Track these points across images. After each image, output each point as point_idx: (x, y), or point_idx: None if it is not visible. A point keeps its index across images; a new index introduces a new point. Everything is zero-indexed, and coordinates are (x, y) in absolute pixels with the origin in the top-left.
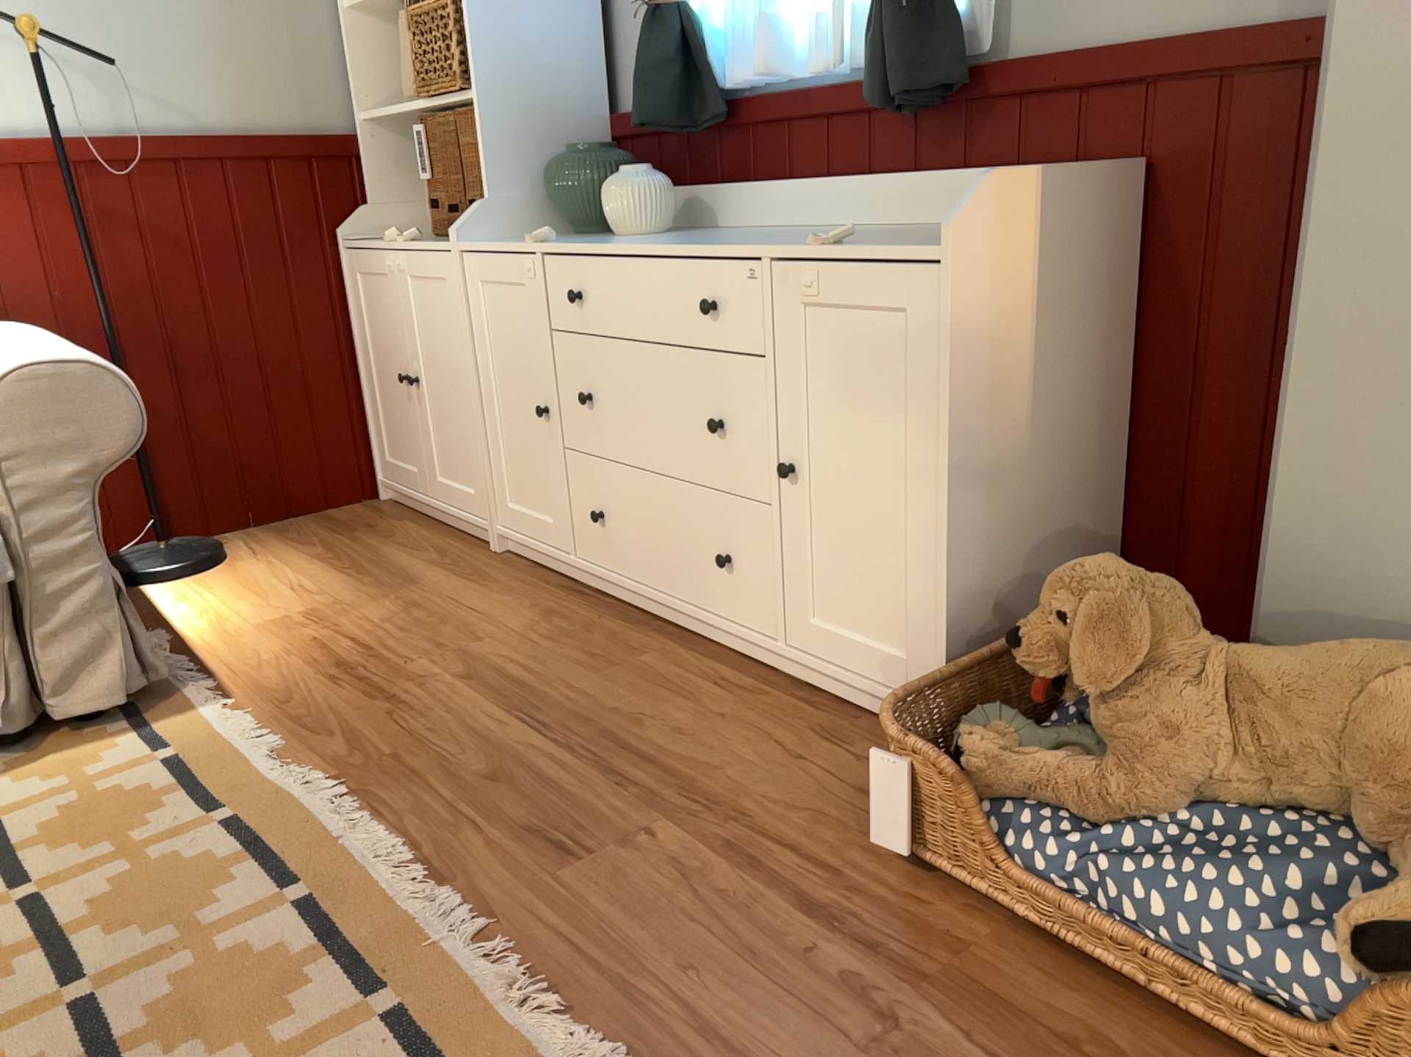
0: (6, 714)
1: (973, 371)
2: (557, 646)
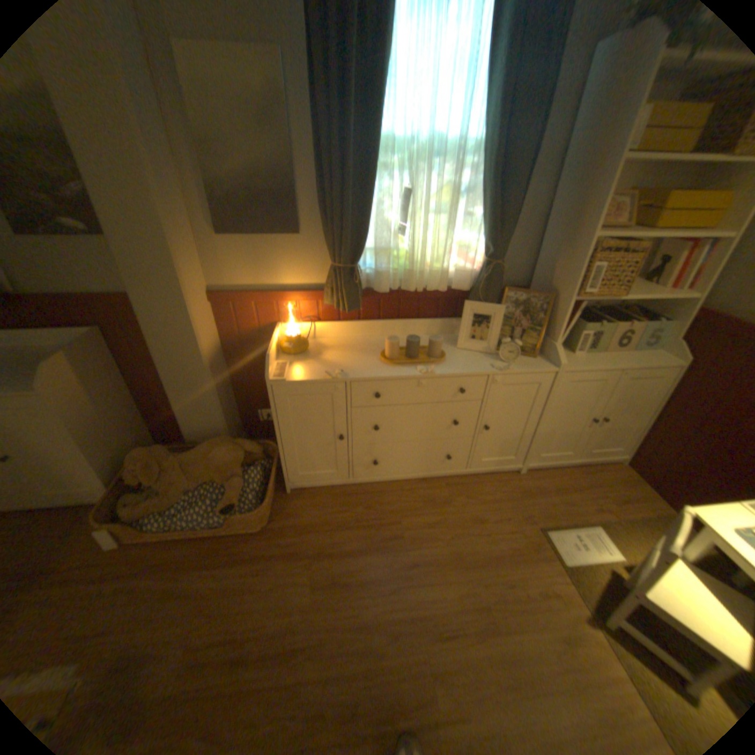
0: None
1: (70, 415)
2: None
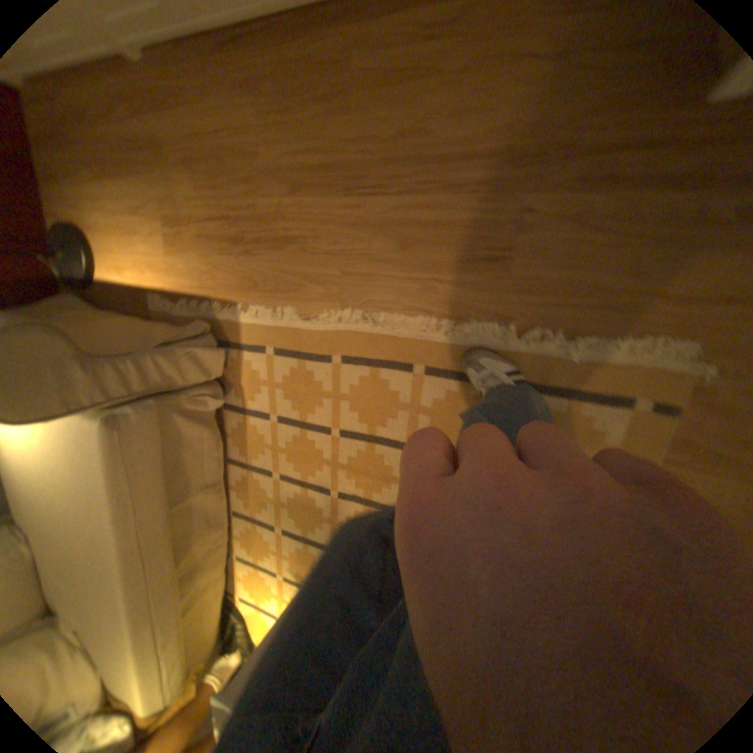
0: (214, 395)
1: None
2: (298, 109)
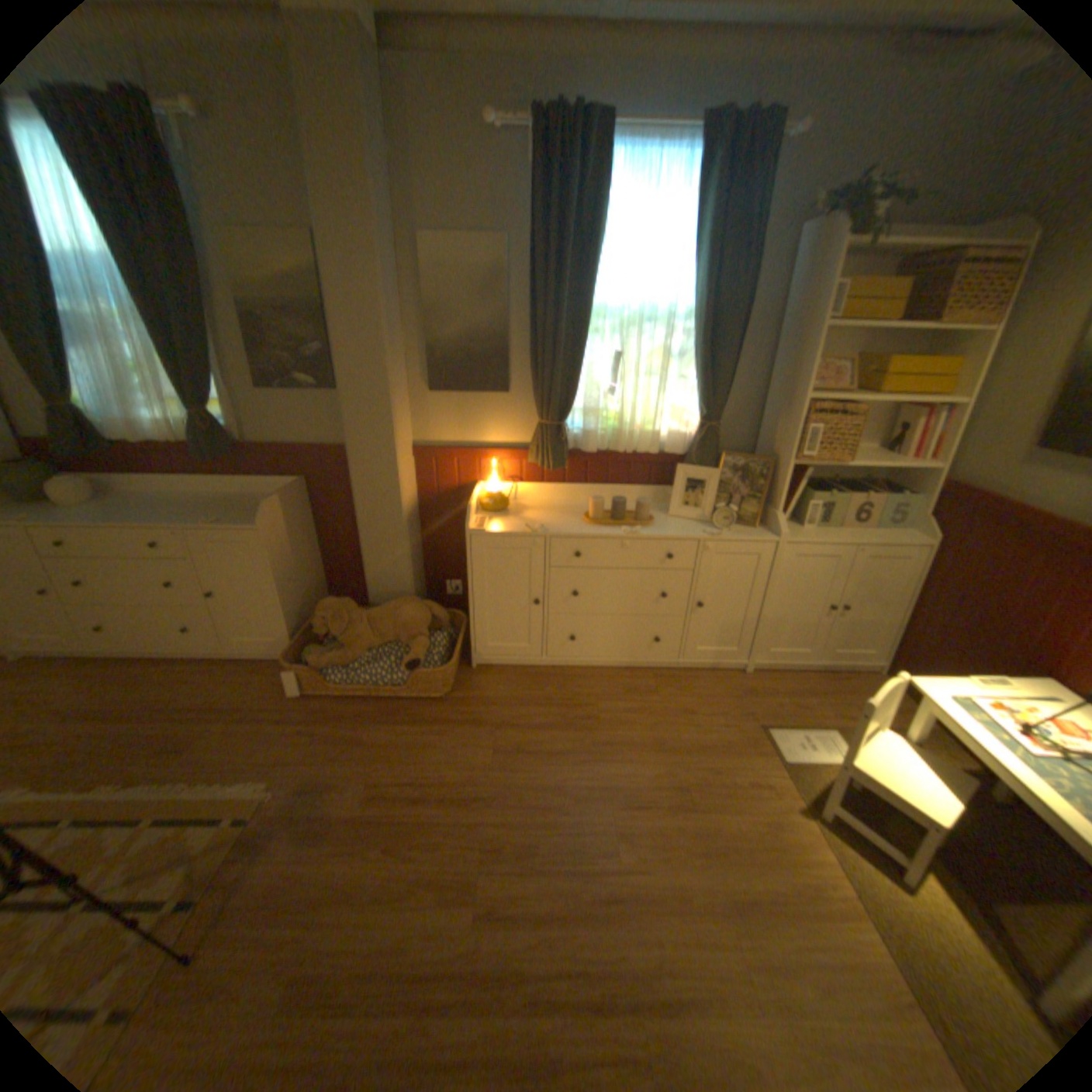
0: None
1: (275, 556)
2: (103, 690)
